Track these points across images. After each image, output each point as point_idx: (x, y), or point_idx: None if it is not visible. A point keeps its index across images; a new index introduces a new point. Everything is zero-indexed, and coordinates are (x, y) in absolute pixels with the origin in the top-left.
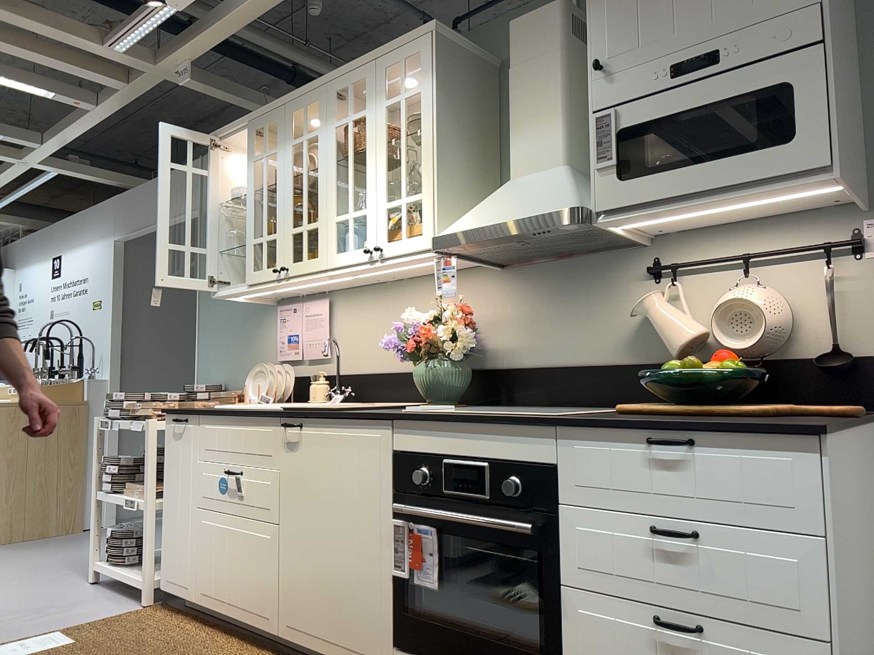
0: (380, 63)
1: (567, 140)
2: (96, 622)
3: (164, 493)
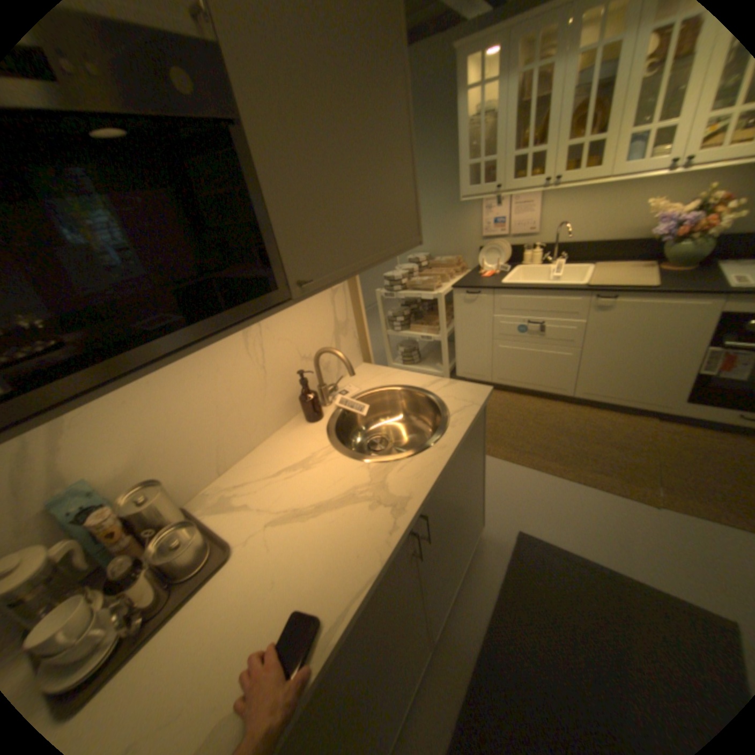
0: None
1: None
2: None
3: (457, 333)
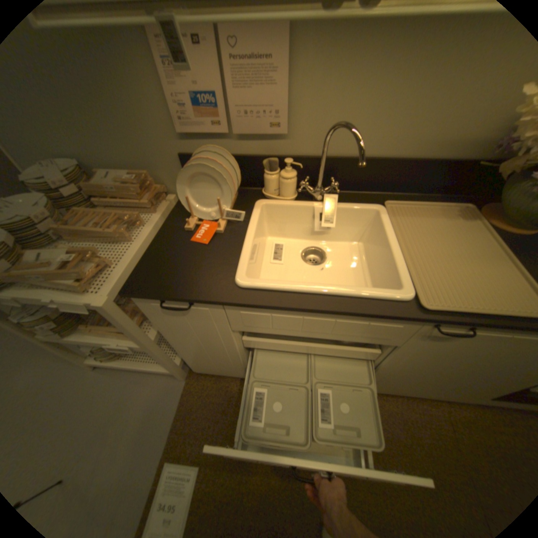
0: None
1: None
2: (176, 427)
3: (170, 342)
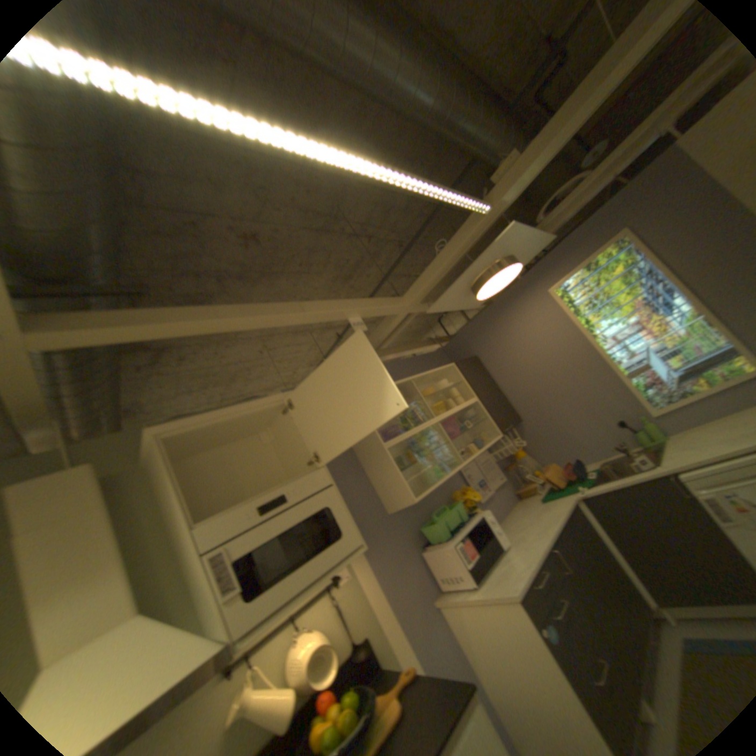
0: None
1: (133, 588)
2: None
3: None
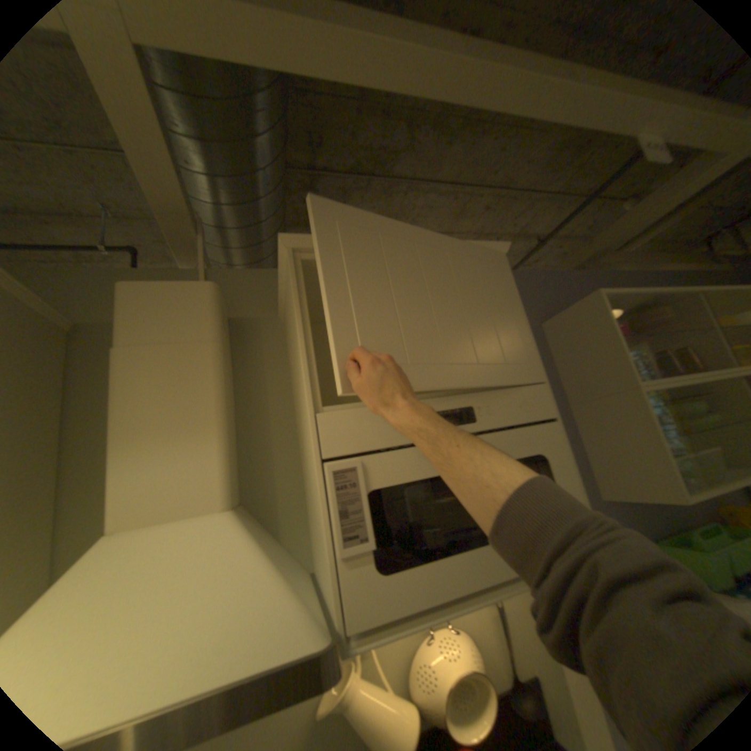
0: None
1: (229, 468)
2: None
3: None
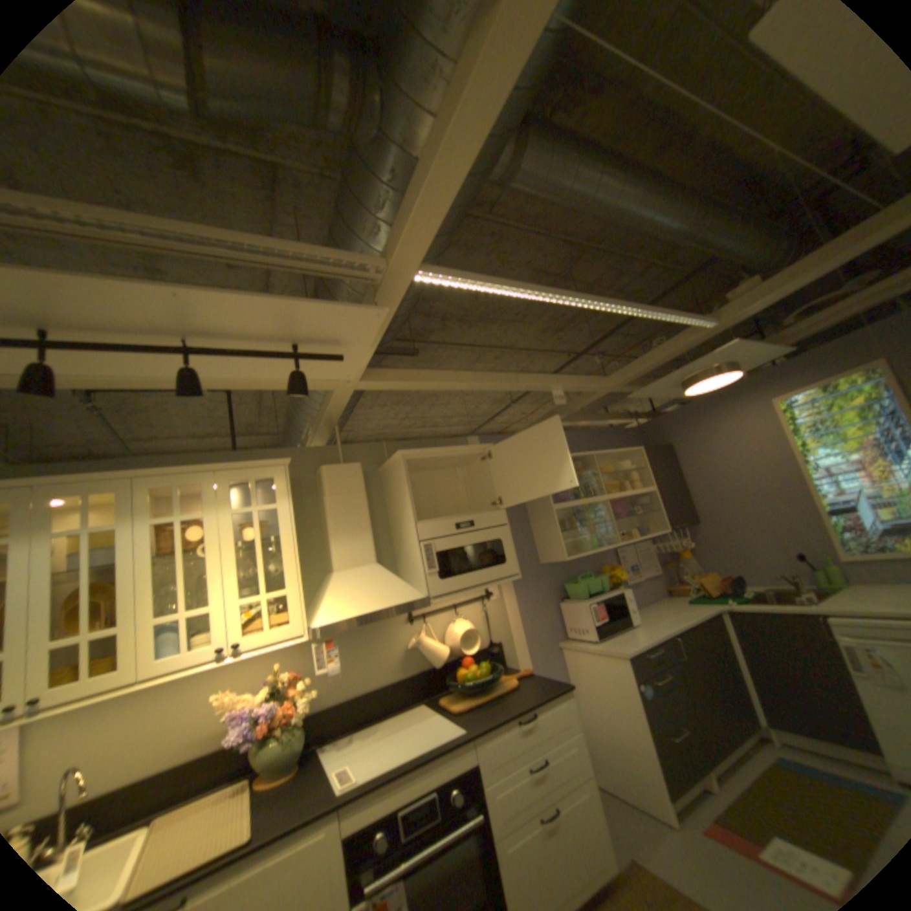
0: (224, 474)
1: (375, 546)
2: None
3: None
